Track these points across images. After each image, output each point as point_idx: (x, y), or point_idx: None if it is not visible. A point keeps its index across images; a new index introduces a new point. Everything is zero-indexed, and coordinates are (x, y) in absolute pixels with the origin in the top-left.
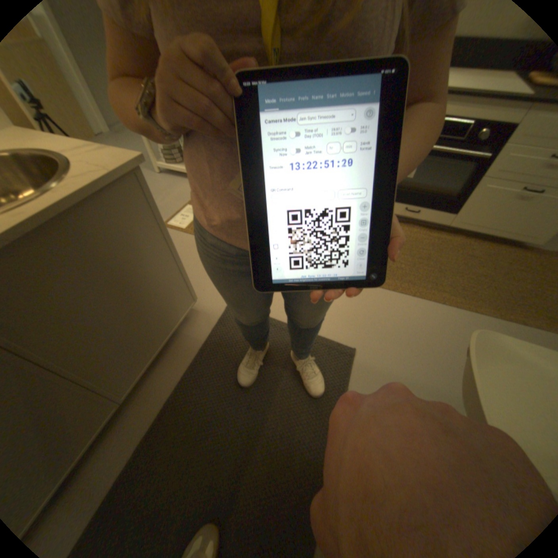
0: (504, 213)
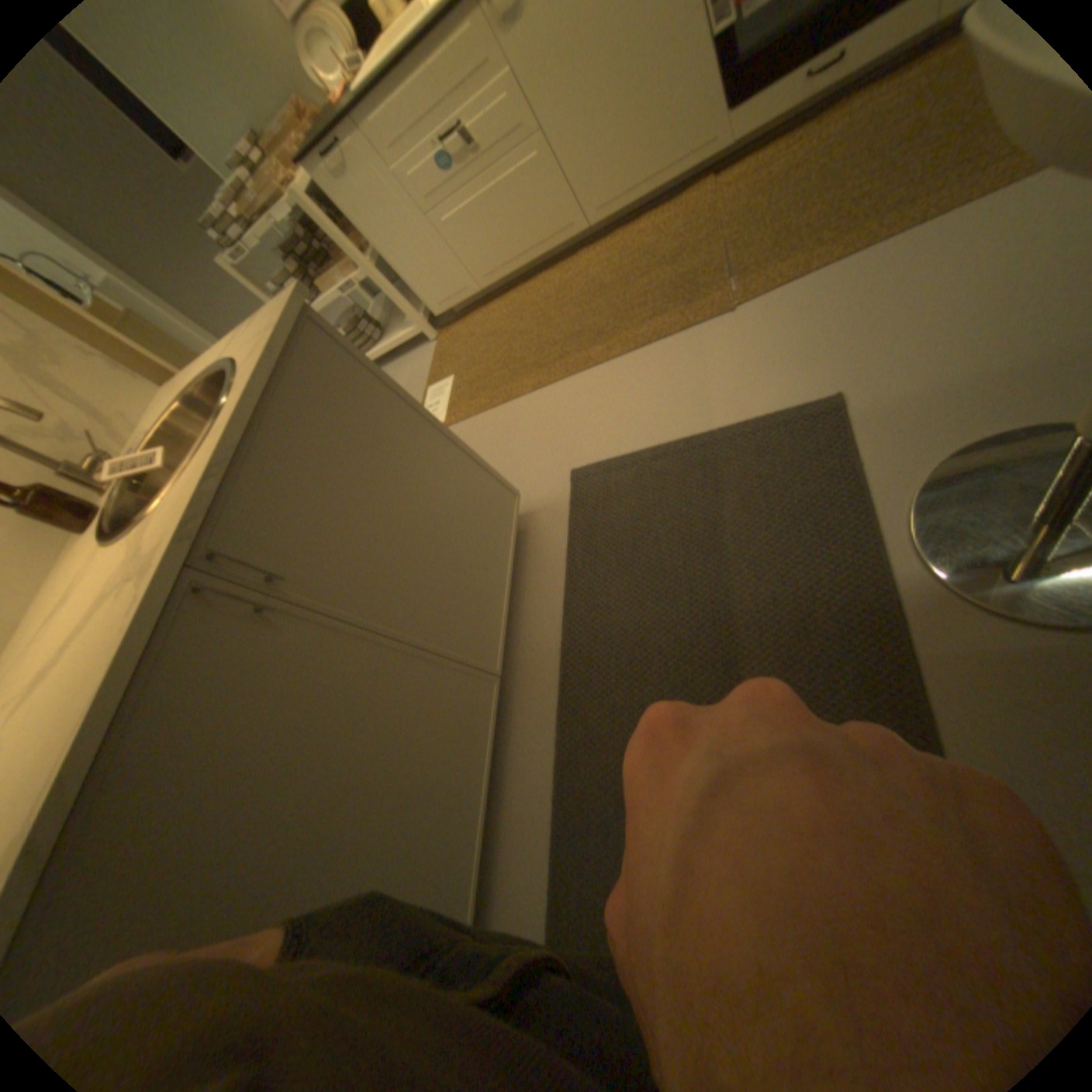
0: None
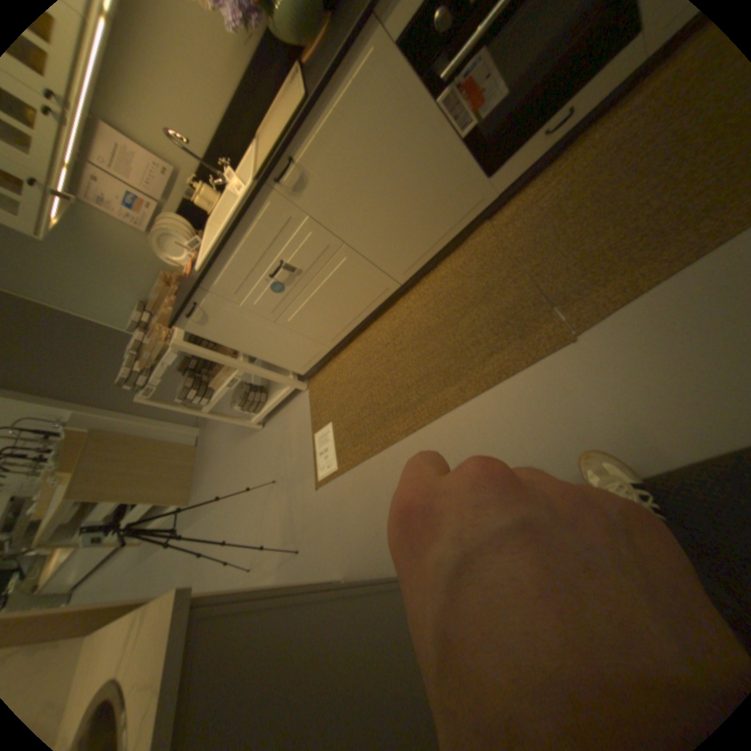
0: None
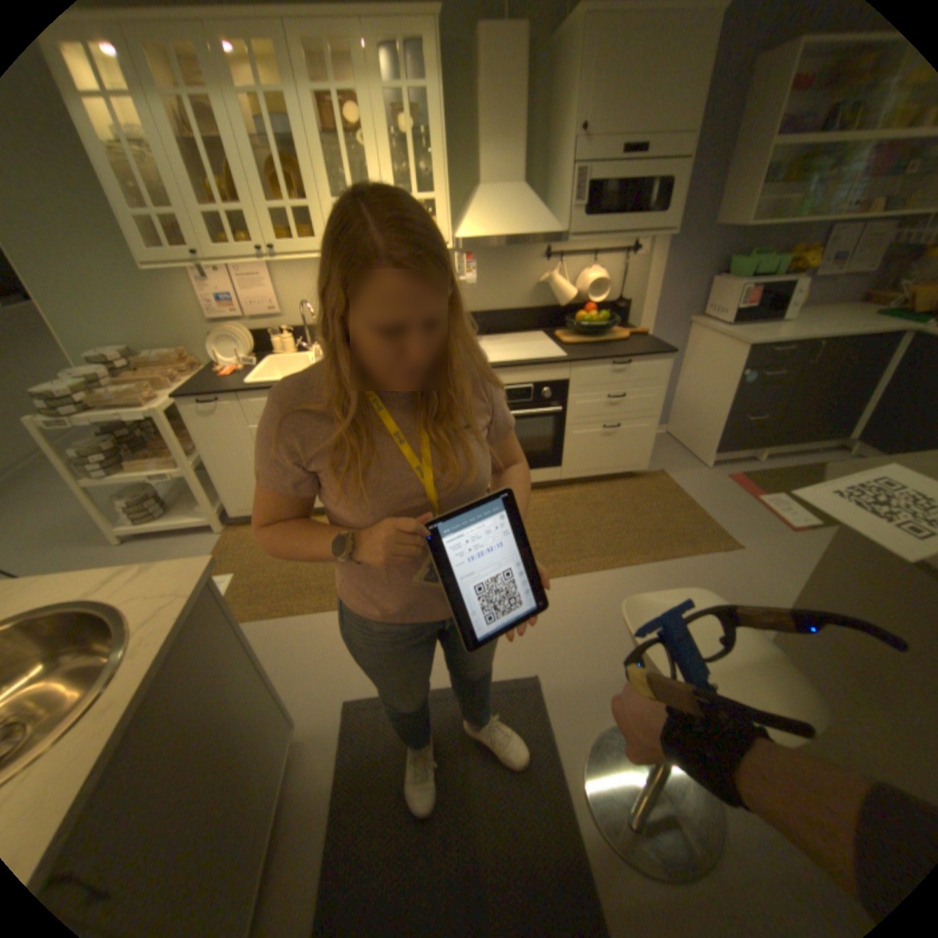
0: (600, 453)
